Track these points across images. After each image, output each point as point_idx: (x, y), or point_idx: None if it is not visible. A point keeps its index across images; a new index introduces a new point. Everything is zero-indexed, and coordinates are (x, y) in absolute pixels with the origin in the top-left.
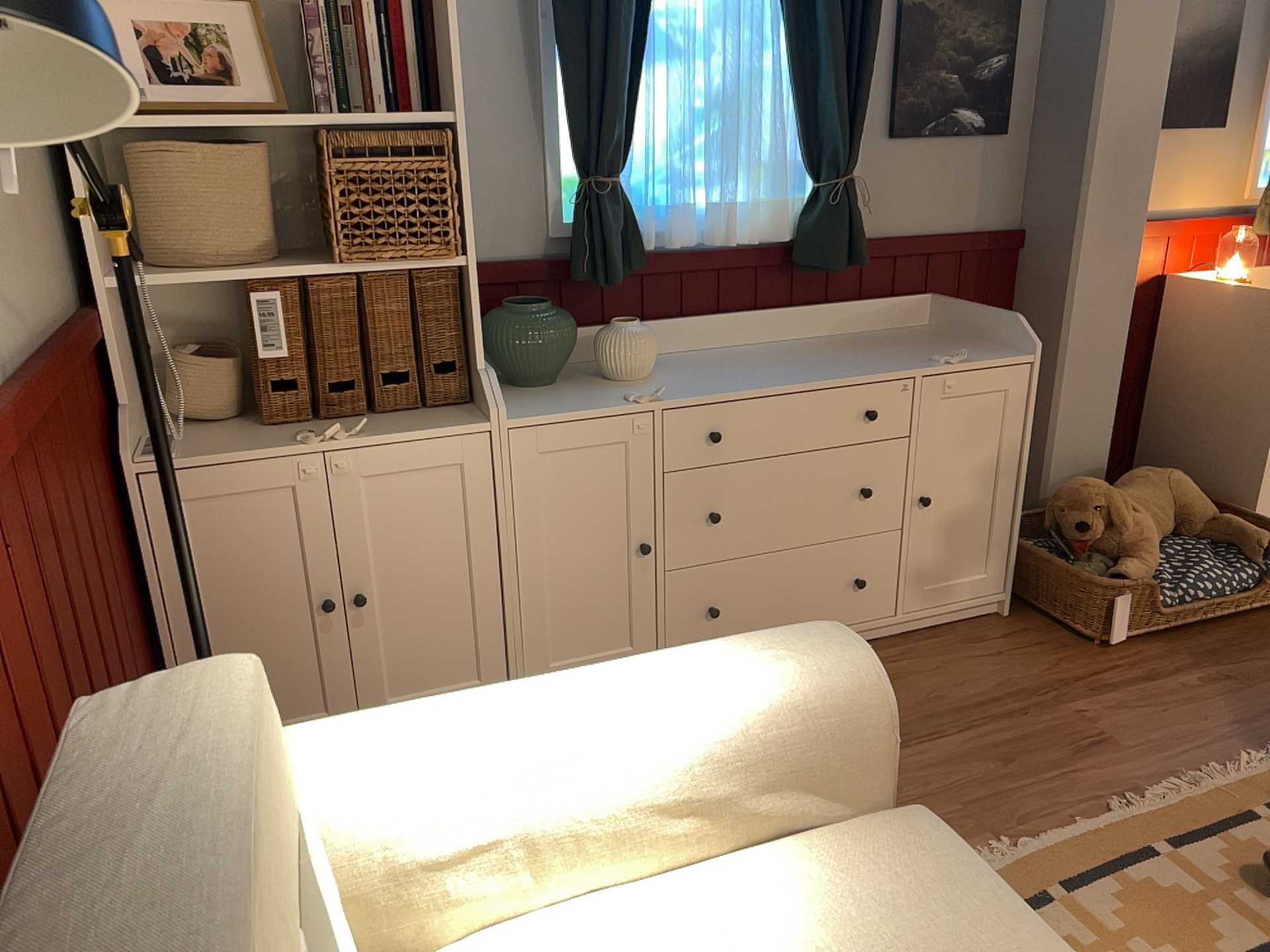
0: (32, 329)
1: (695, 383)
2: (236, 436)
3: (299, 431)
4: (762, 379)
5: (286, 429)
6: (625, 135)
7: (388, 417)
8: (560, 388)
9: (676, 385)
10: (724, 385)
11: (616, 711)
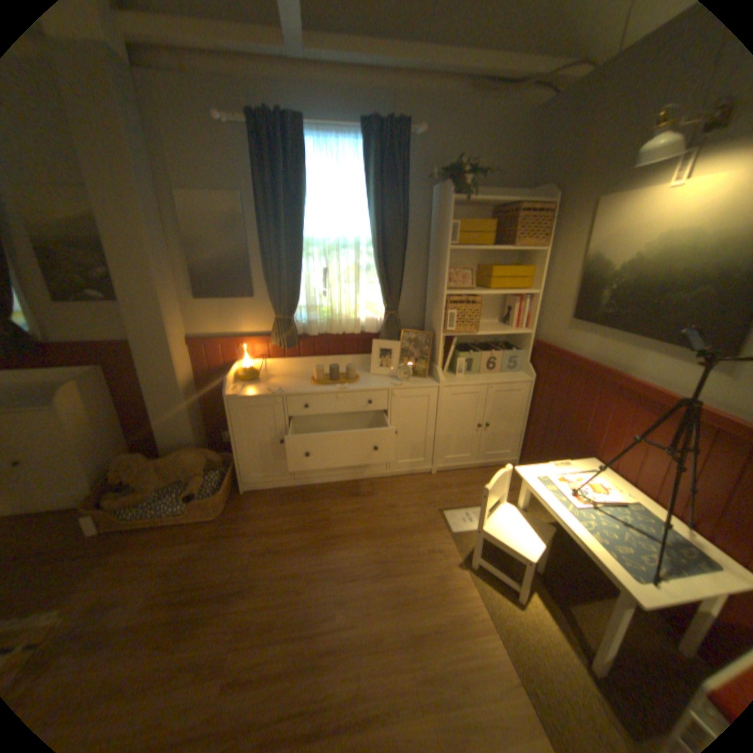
0: None
1: None
2: None
3: None
4: None
5: None
6: None
7: None
8: None
9: None
10: None
11: None
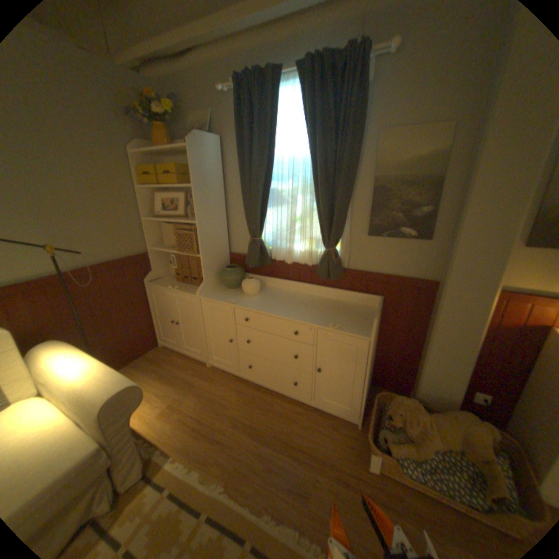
0: (108, 258)
1: (255, 302)
2: (168, 281)
3: (175, 284)
4: (269, 308)
5: (176, 283)
6: (259, 227)
7: (192, 286)
8: (231, 291)
9: (249, 300)
10: (257, 305)
11: (71, 374)
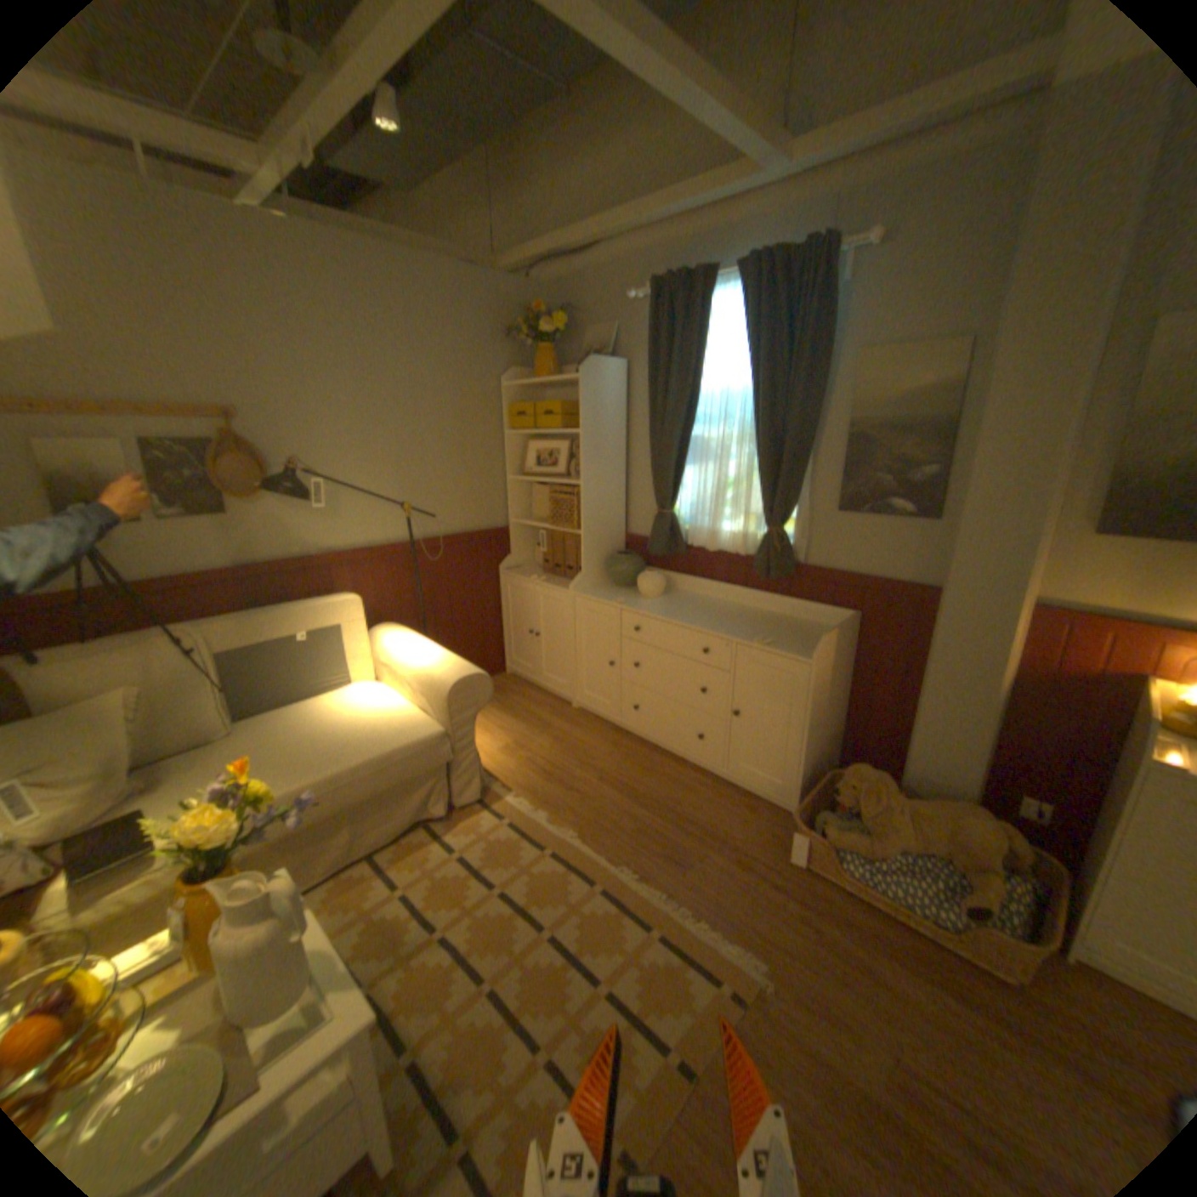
0: (460, 529)
1: (652, 606)
2: (531, 572)
3: (541, 576)
4: (671, 614)
5: (542, 575)
6: (670, 494)
7: (564, 581)
8: (620, 591)
9: (644, 604)
10: (654, 610)
11: (418, 655)
